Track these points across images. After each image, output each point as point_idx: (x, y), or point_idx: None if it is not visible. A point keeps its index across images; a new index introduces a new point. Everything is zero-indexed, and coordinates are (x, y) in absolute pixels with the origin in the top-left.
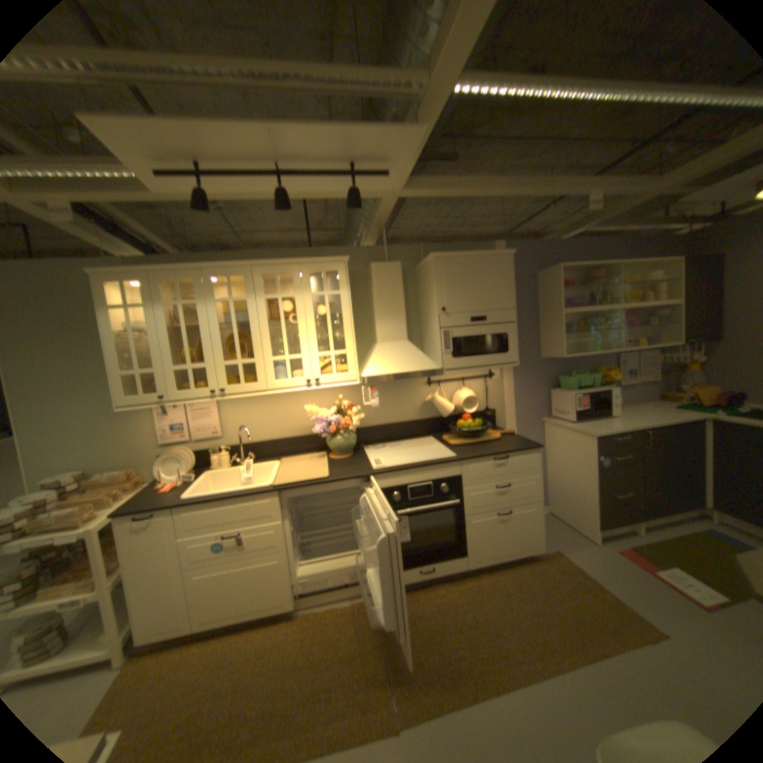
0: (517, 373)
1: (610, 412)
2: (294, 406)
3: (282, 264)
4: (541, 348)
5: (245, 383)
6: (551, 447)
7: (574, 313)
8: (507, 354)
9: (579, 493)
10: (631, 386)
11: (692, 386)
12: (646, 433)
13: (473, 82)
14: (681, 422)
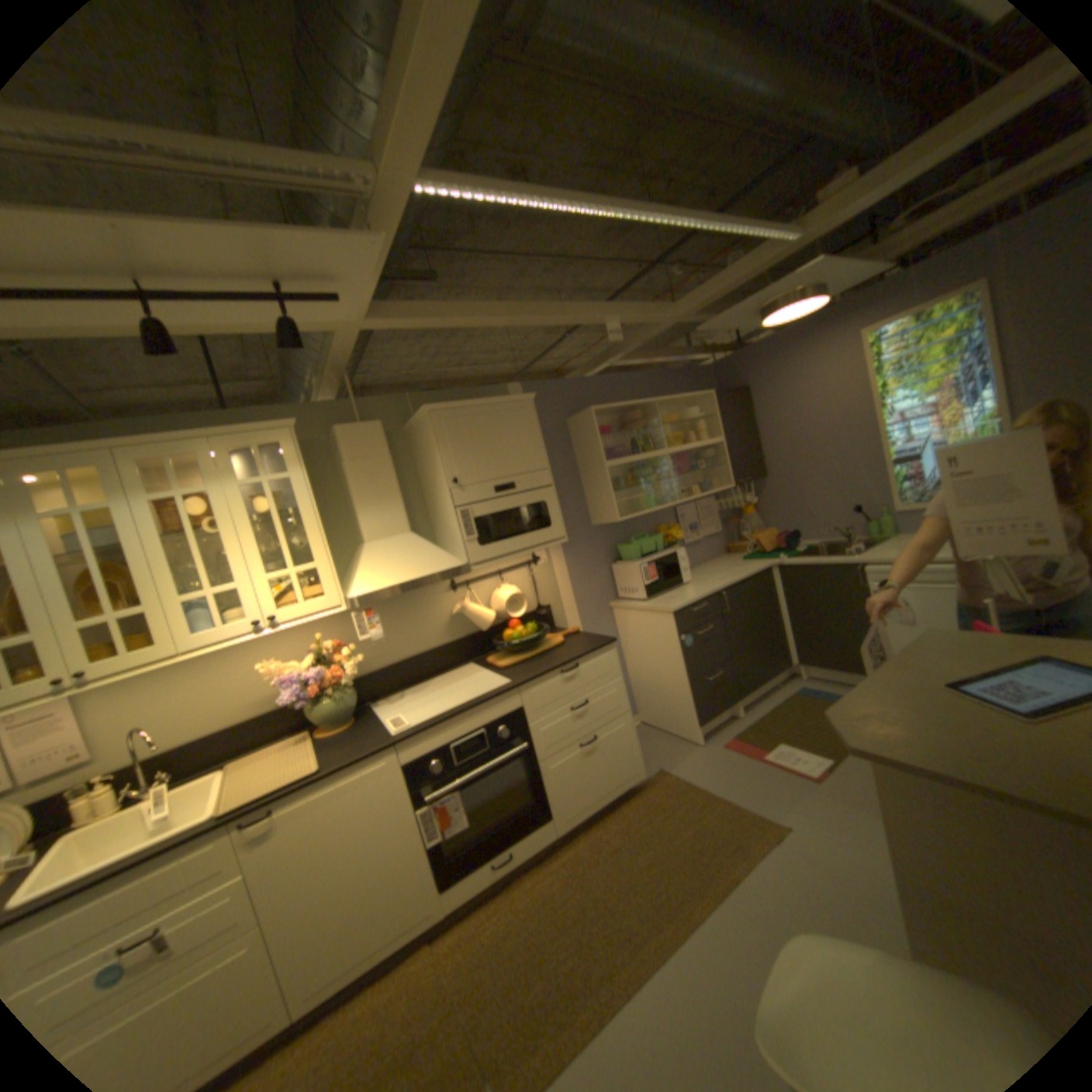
0: (567, 550)
1: (680, 578)
2: (236, 668)
3: (173, 437)
4: (589, 513)
5: (127, 649)
6: (625, 637)
7: (618, 465)
8: (550, 527)
9: (668, 686)
10: (695, 542)
11: (751, 531)
12: (720, 594)
13: (438, 180)
14: (750, 574)
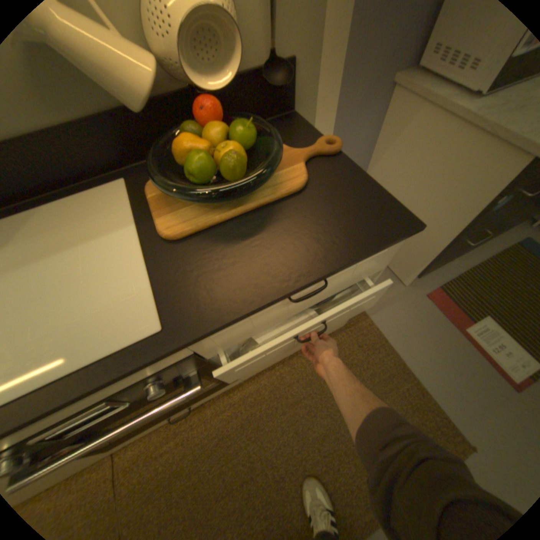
0: None
1: None
2: None
3: None
4: None
5: None
6: (389, 140)
7: None
8: None
9: None
10: None
11: None
12: None
13: None
14: None
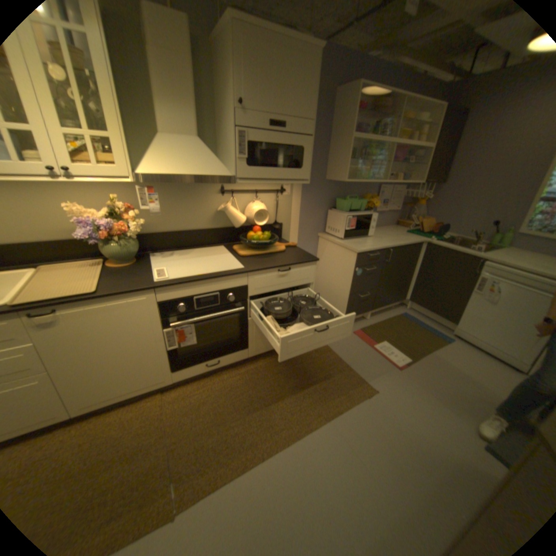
0: (304, 190)
1: (367, 231)
2: (50, 201)
3: None
4: (327, 169)
5: None
6: (320, 256)
7: (360, 139)
8: (301, 168)
9: (335, 291)
10: (382, 211)
11: (417, 215)
12: (388, 249)
13: None
14: (411, 242)
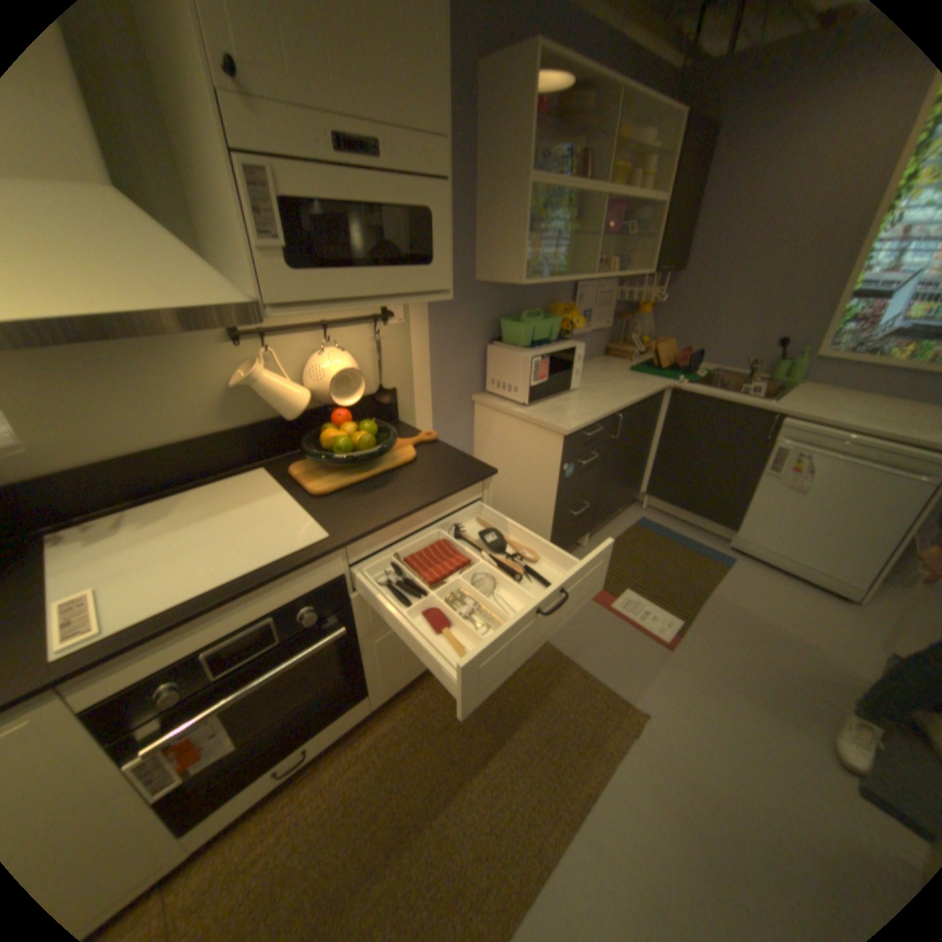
0: (434, 309)
1: (569, 382)
2: None
3: None
4: (476, 258)
5: None
6: (482, 441)
7: (539, 186)
8: (431, 264)
9: (523, 510)
10: (581, 334)
11: (640, 334)
12: (615, 415)
13: None
14: (649, 394)
